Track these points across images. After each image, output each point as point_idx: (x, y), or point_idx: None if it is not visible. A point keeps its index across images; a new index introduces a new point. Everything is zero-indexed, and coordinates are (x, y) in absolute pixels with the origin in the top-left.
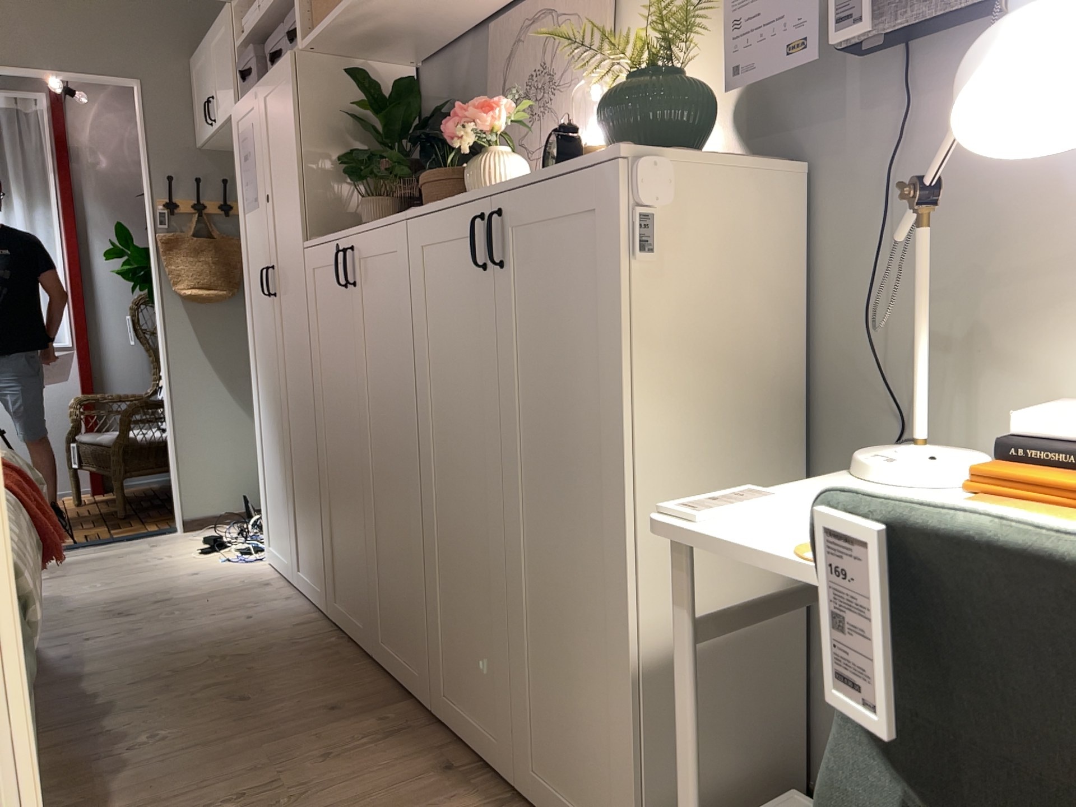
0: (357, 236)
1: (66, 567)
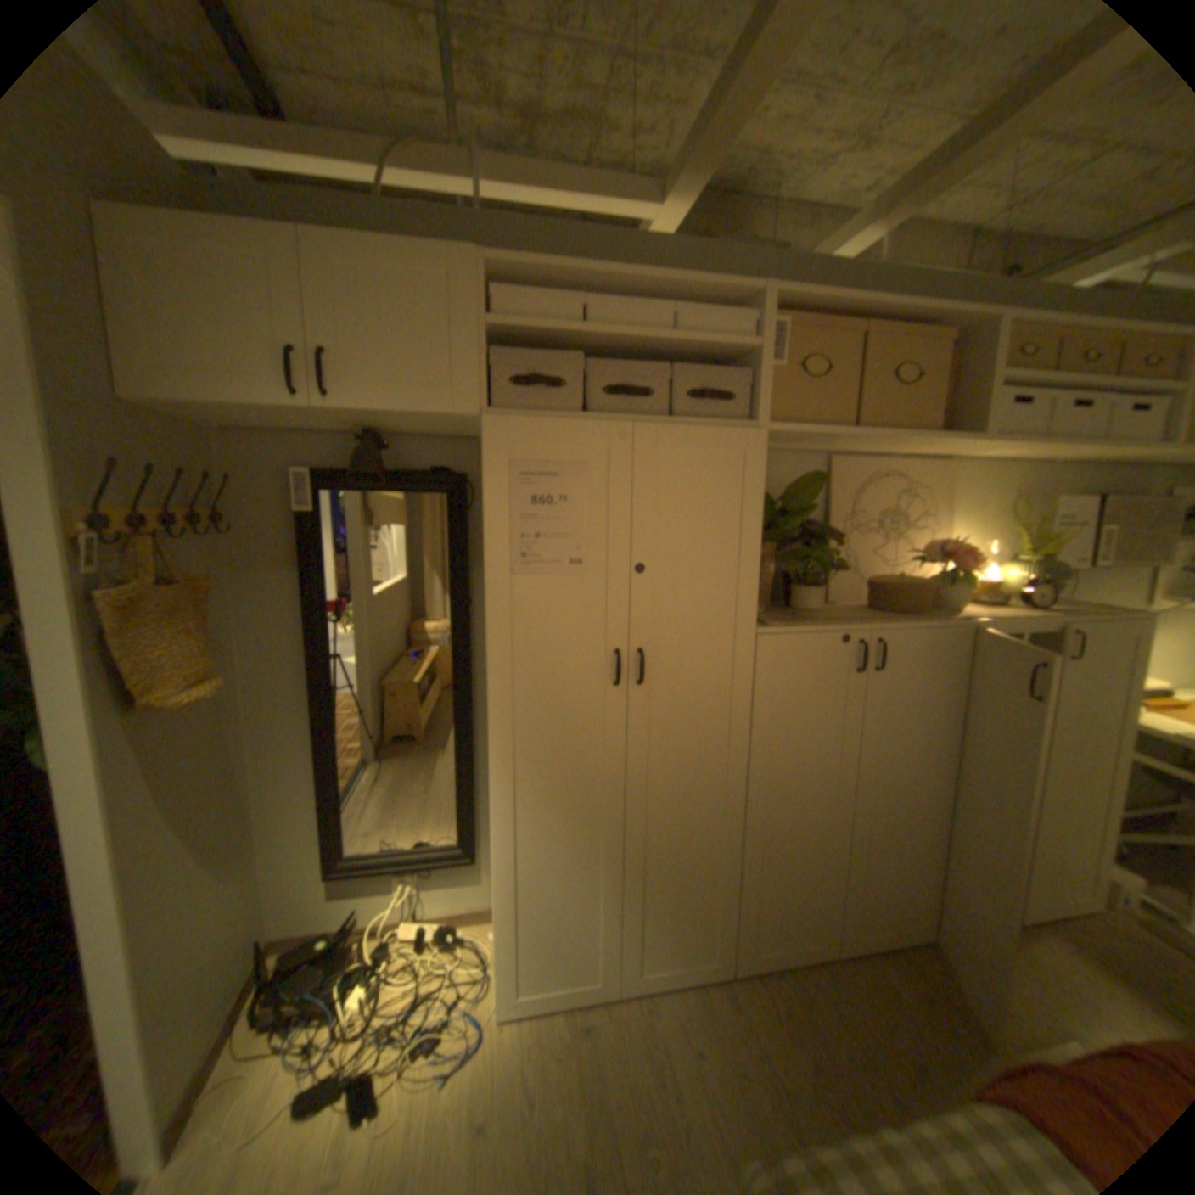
0: (894, 632)
1: None
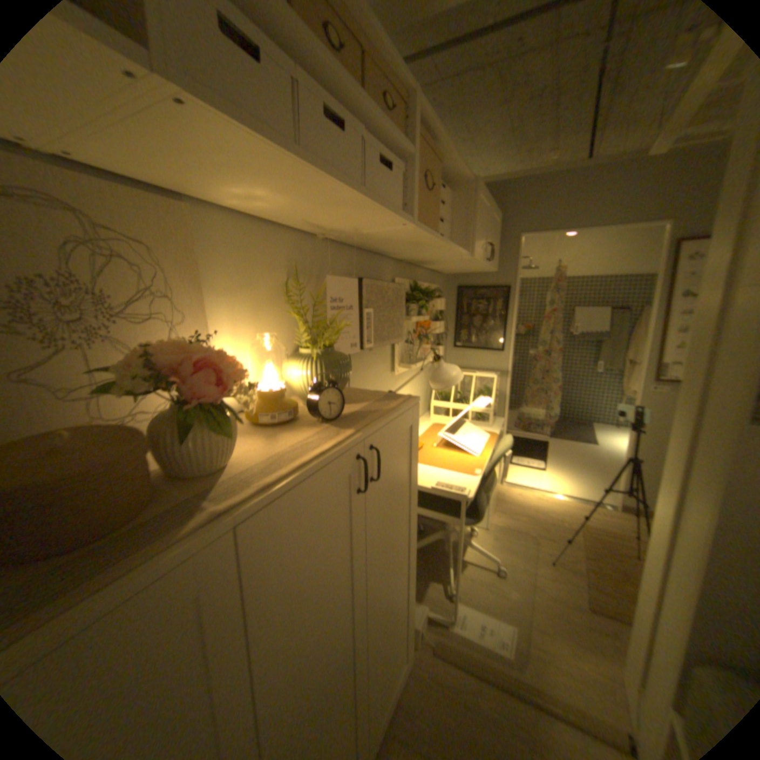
0: None
1: None
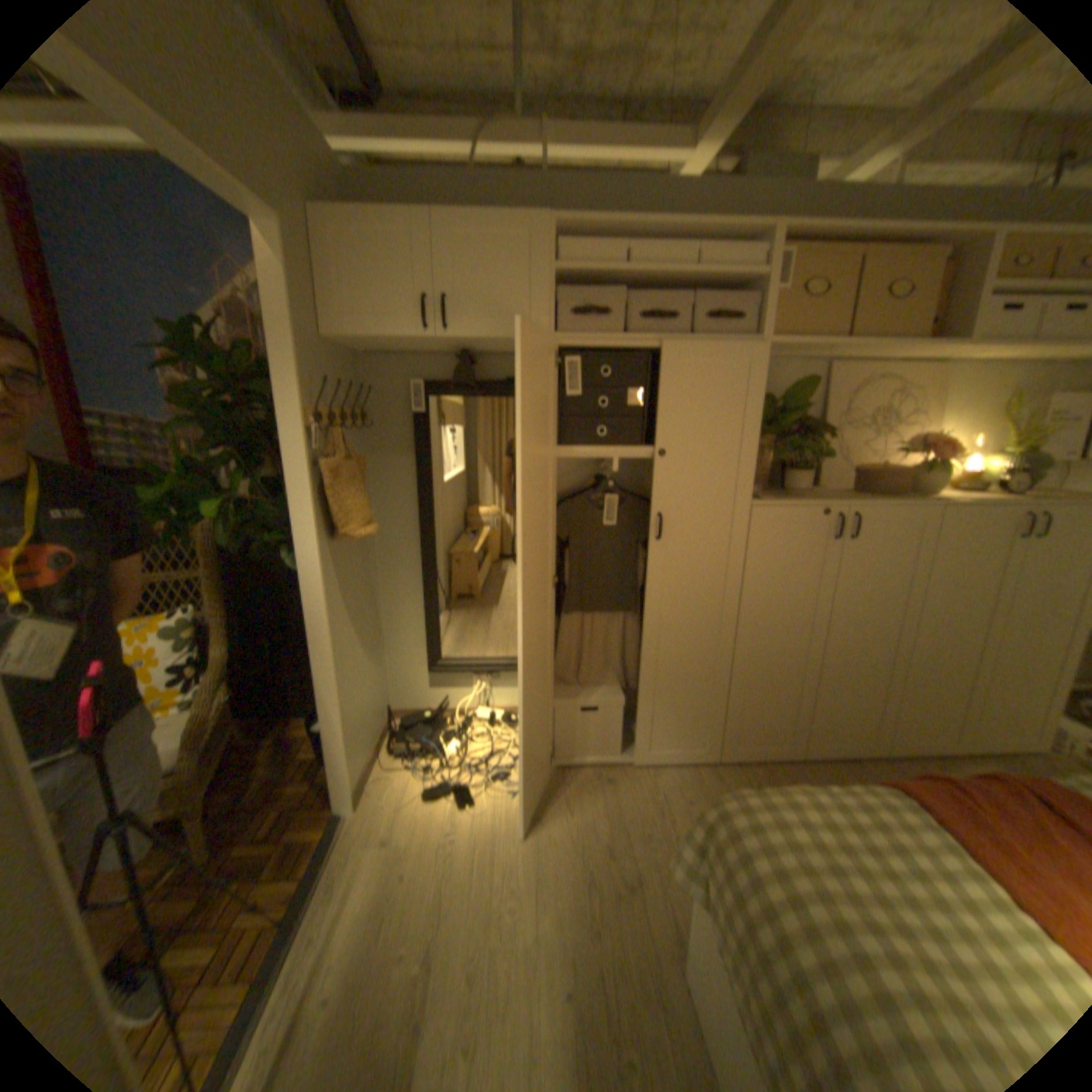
0: (870, 507)
1: (386, 942)
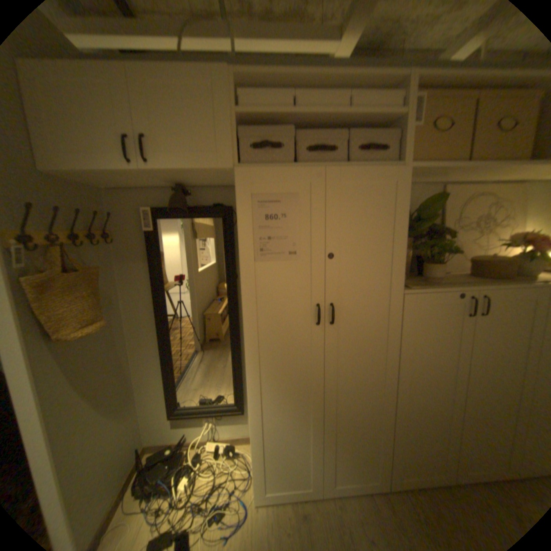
0: (496, 291)
1: None
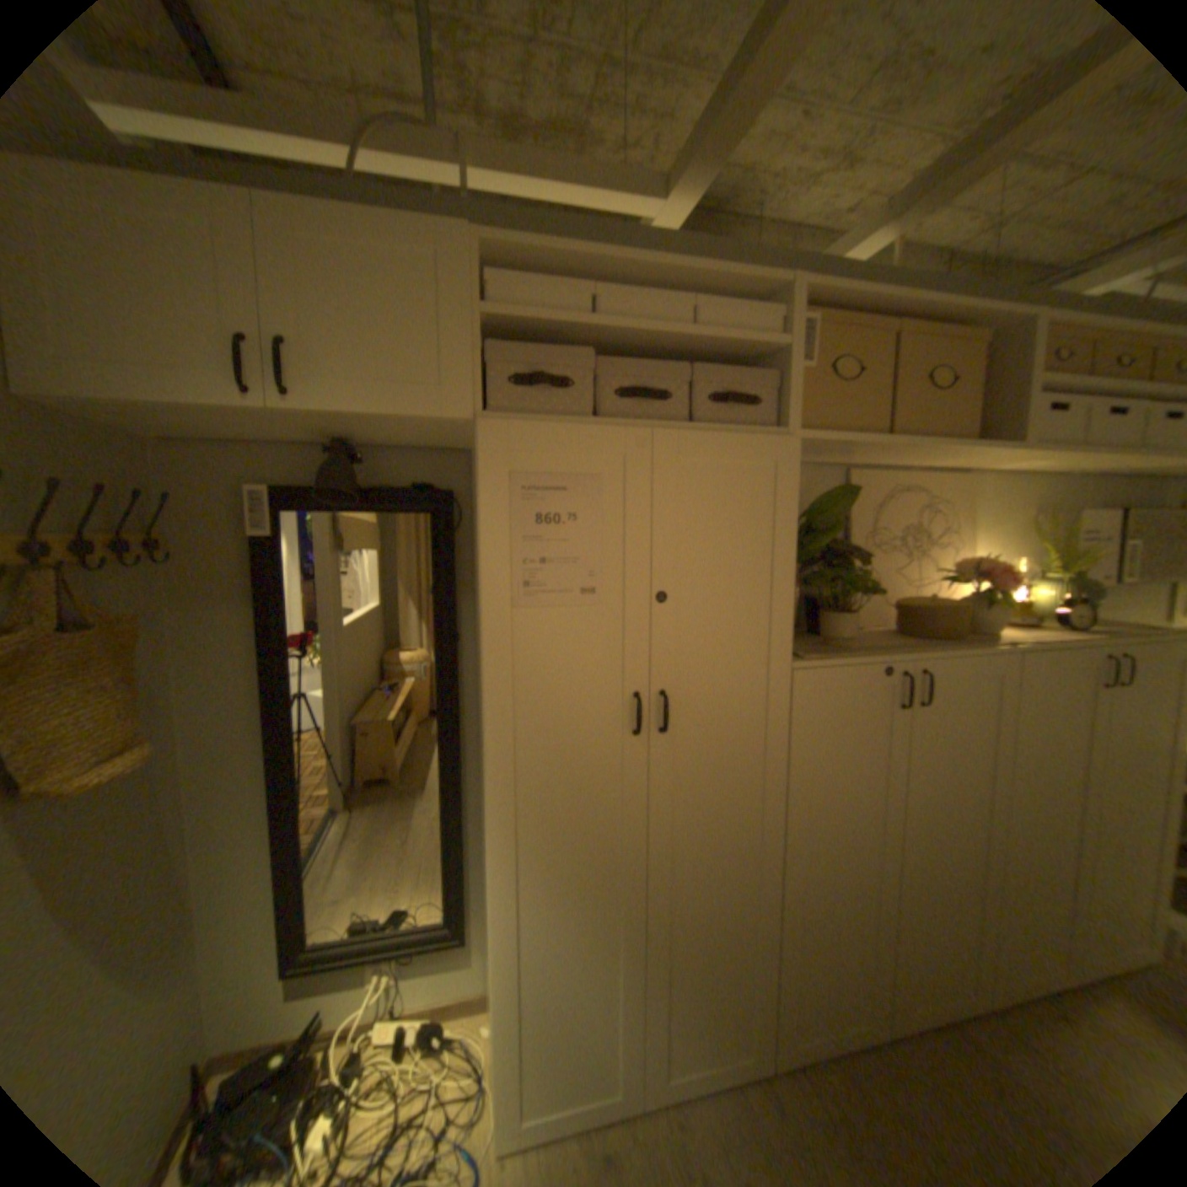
0: (939, 662)
1: None
